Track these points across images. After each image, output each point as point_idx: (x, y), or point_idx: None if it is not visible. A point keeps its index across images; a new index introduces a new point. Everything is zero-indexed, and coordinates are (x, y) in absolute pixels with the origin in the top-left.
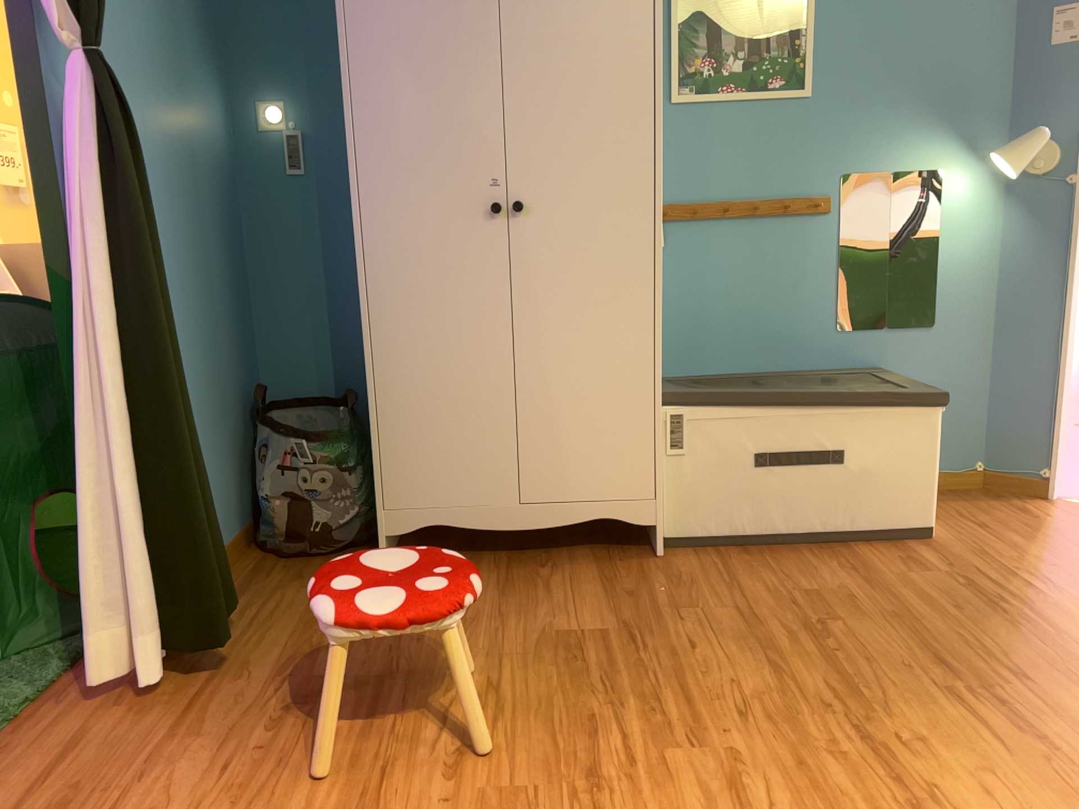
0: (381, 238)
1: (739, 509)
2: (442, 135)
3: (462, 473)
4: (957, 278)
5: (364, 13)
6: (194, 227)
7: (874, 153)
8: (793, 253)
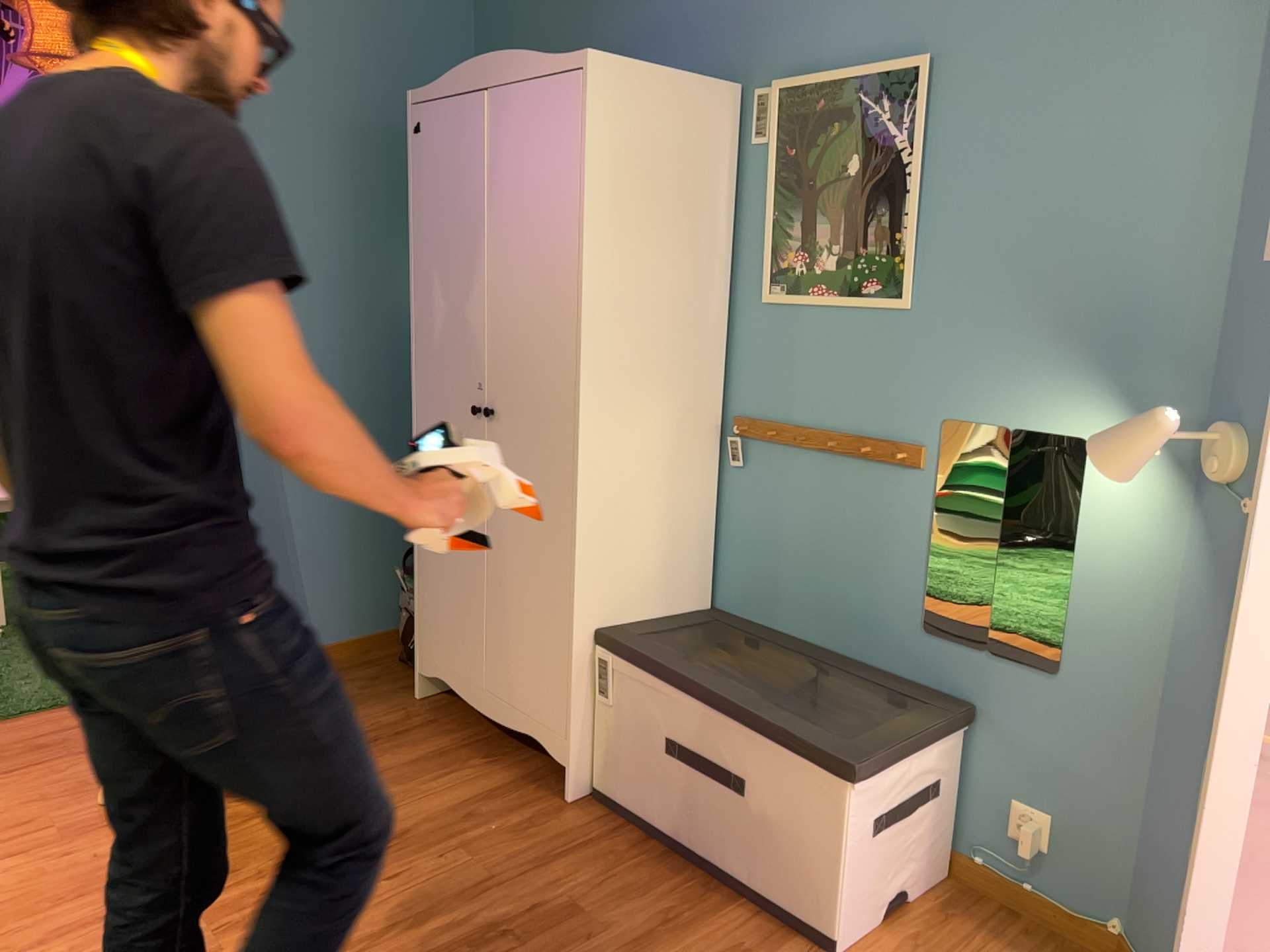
0: (424, 418)
1: (650, 796)
2: (455, 336)
3: (456, 645)
4: (1099, 611)
5: (421, 225)
6: (370, 381)
7: (988, 397)
8: (877, 510)
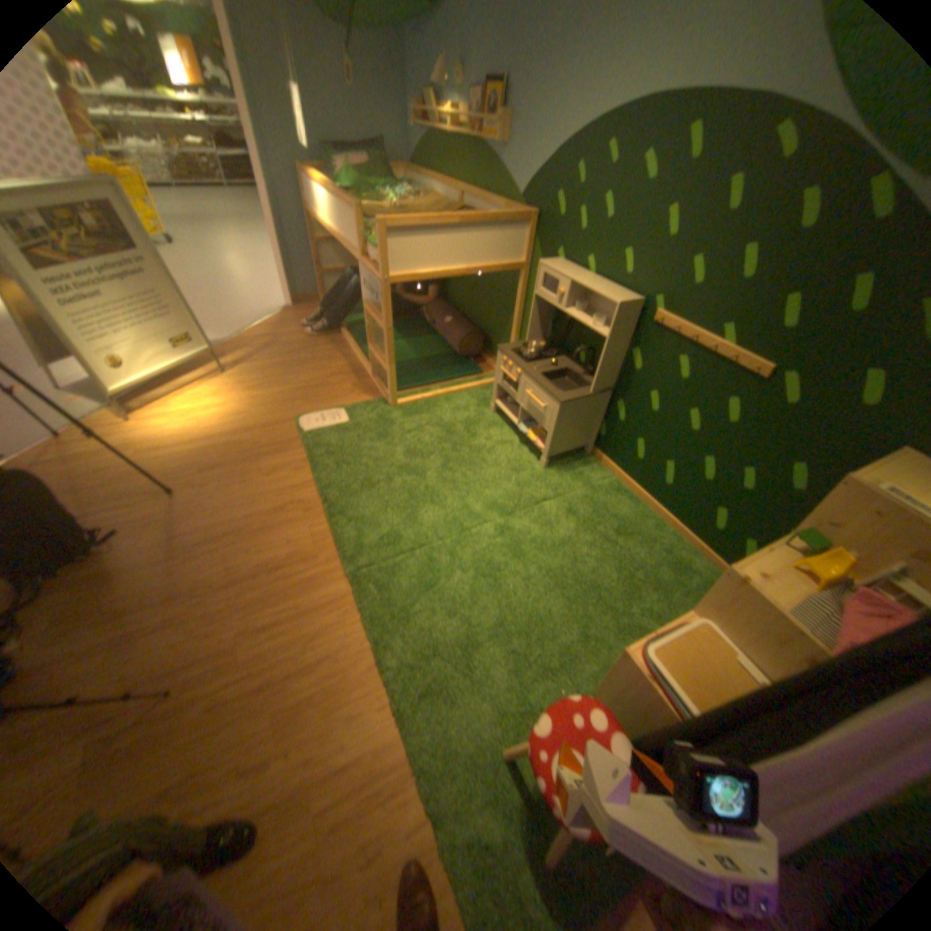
0: None
1: None
2: None
3: None
4: None
5: None
6: None
7: None
8: None
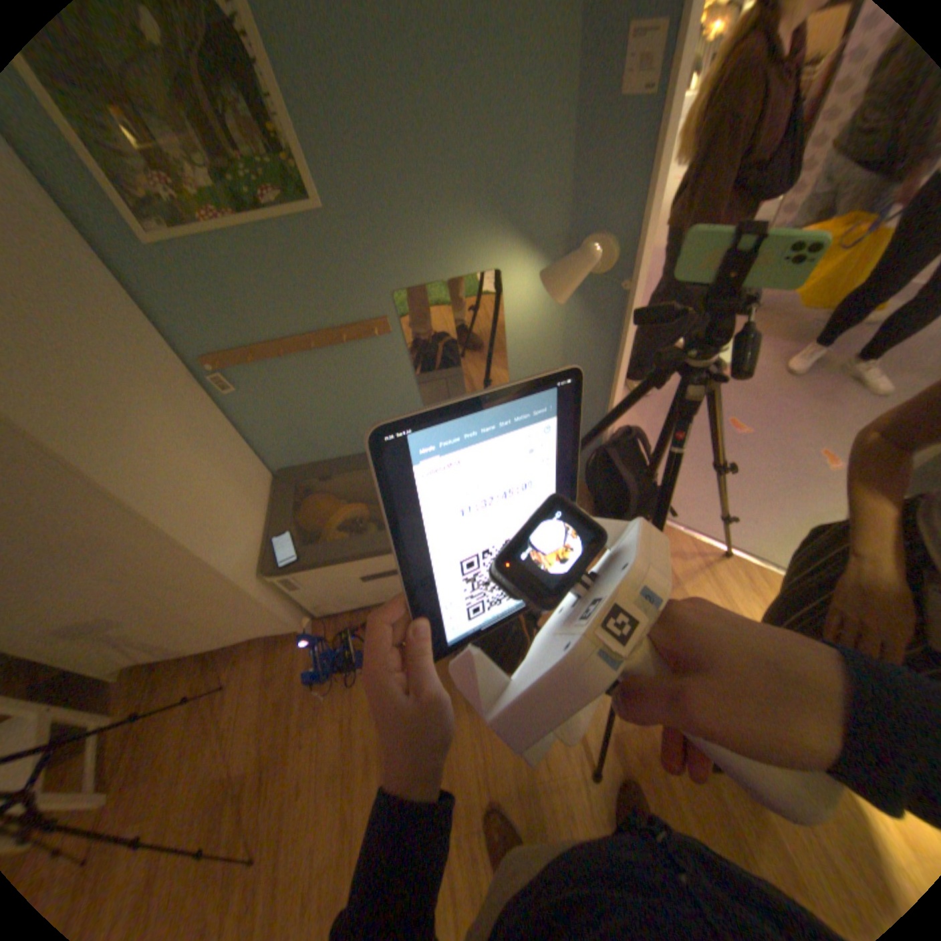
0: None
1: (360, 600)
2: None
3: (128, 648)
4: (525, 363)
5: None
6: None
7: (423, 264)
8: (369, 371)
